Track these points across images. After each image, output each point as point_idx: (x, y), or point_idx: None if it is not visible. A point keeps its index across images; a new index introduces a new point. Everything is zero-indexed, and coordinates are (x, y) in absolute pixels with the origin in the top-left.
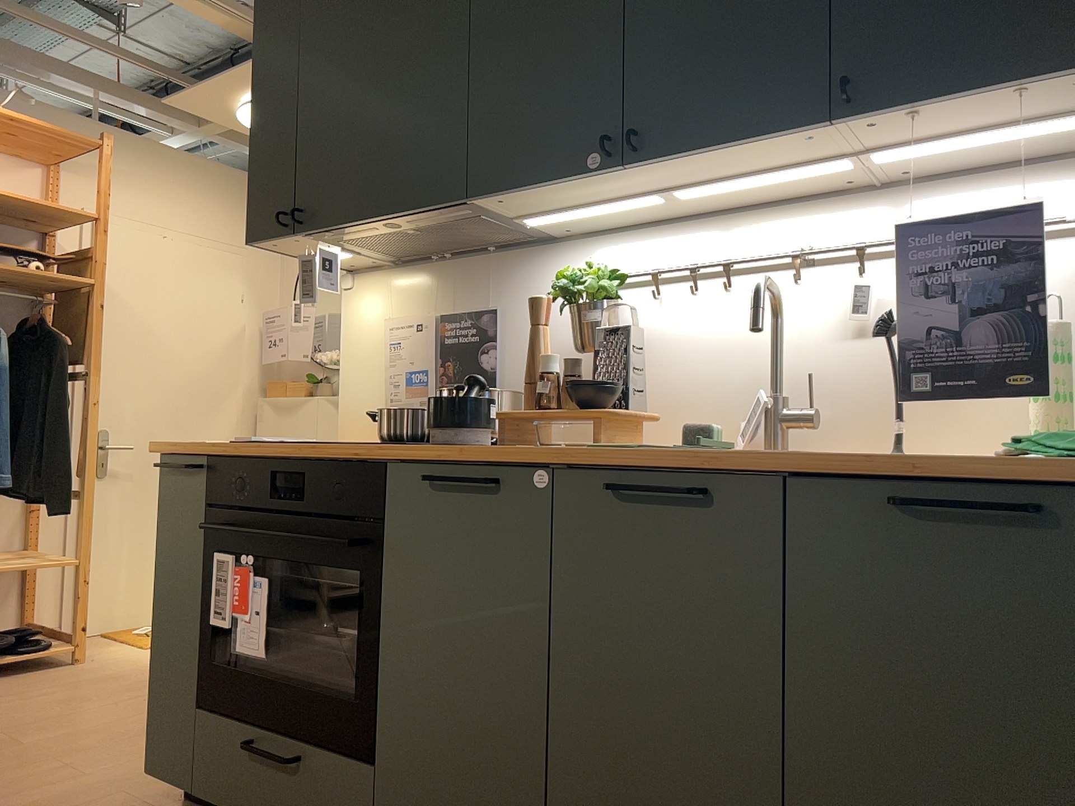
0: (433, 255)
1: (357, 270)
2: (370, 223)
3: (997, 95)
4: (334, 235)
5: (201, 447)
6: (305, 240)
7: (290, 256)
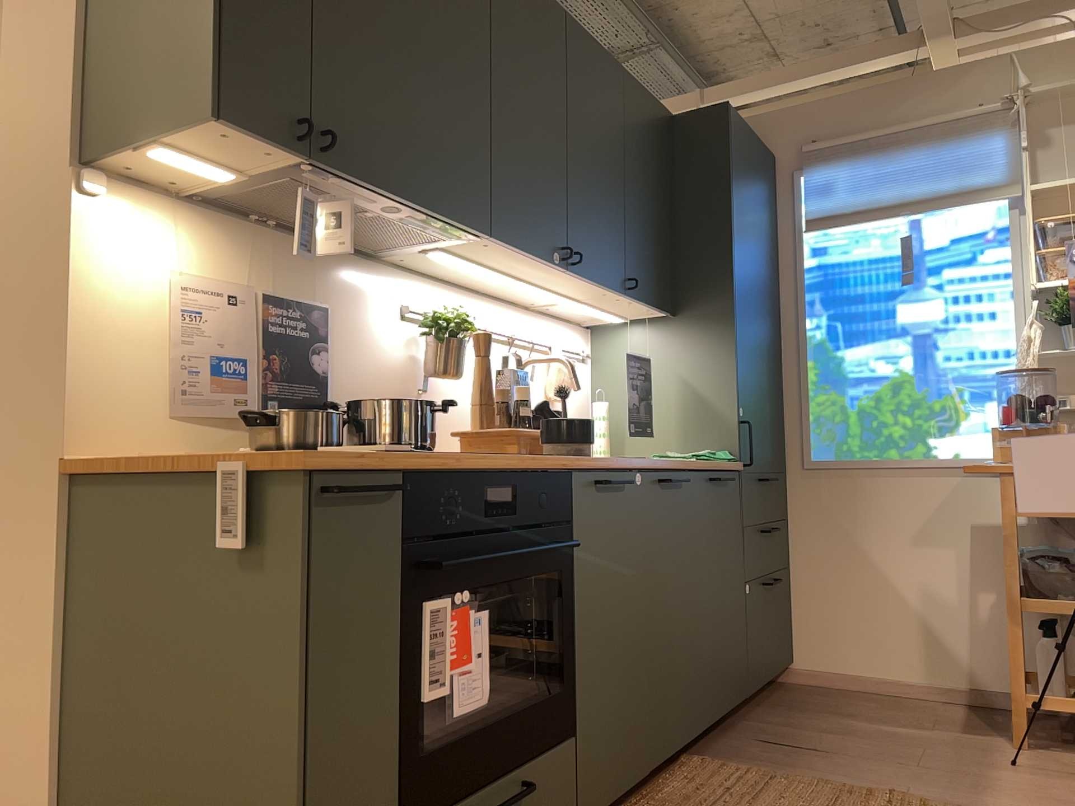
0: (258, 215)
1: (104, 171)
2: (394, 199)
3: (648, 307)
4: (326, 180)
5: (405, 460)
6: (272, 157)
7: (163, 138)
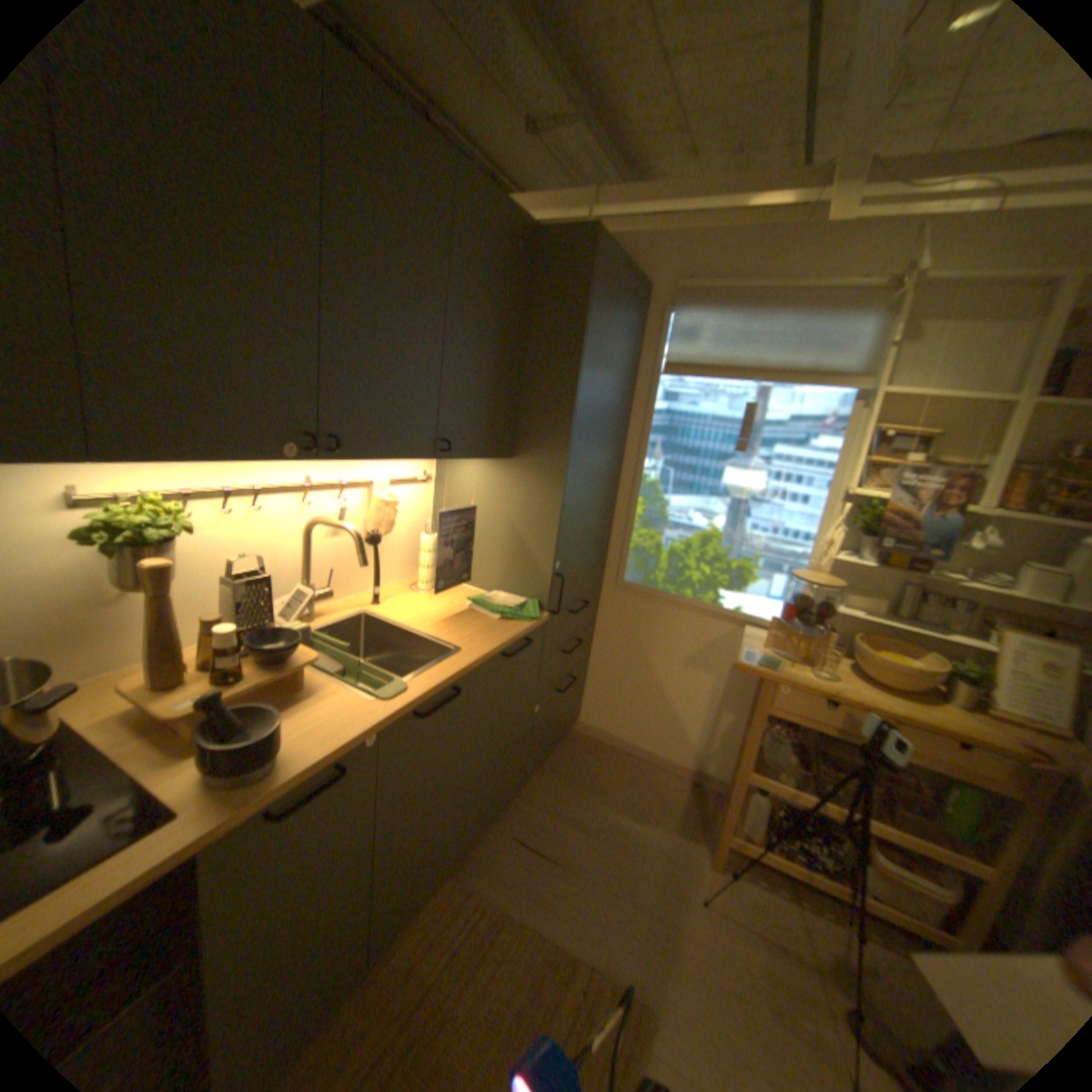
0: None
1: None
2: None
3: (475, 458)
4: None
5: None
6: None
7: None
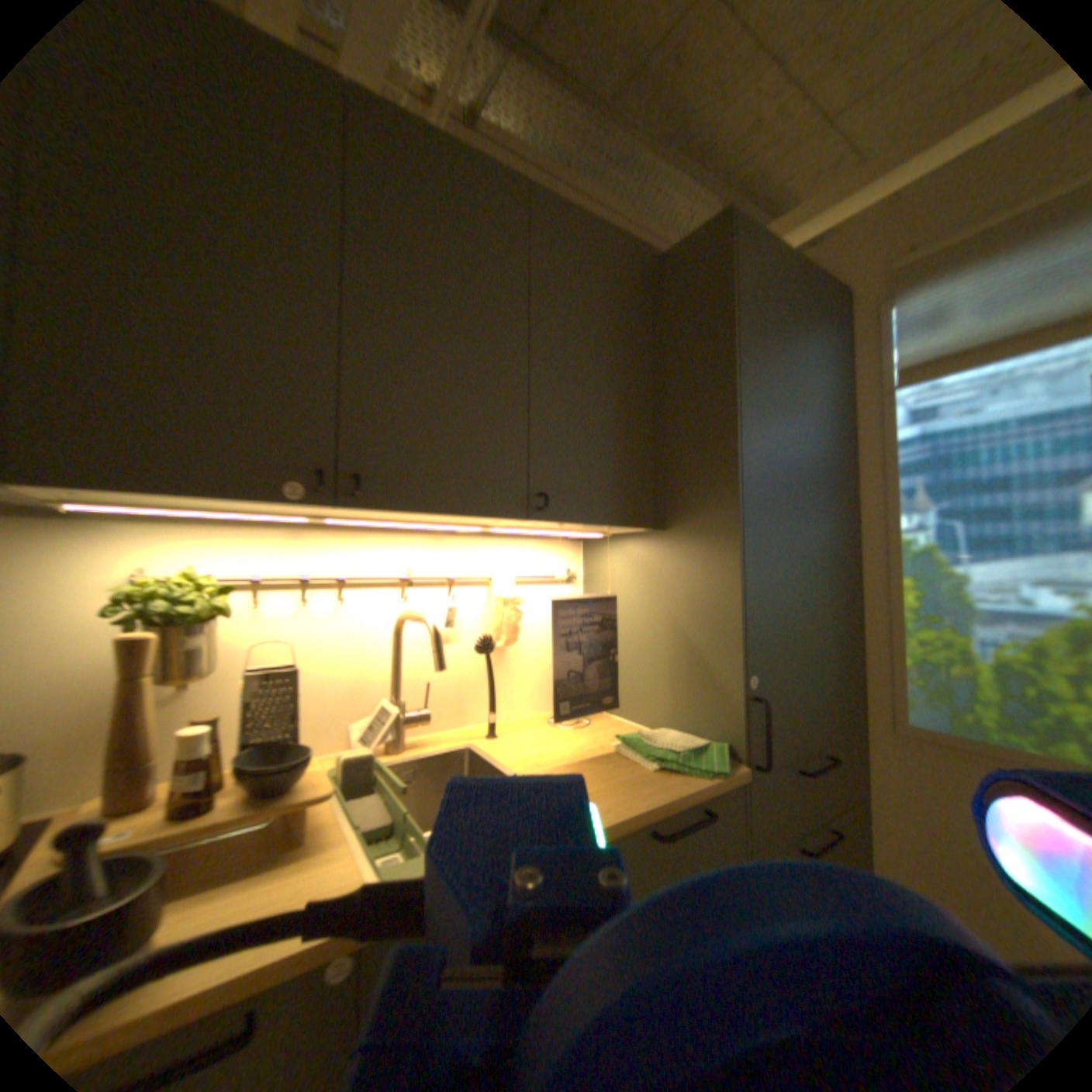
0: None
1: None
2: None
3: (599, 526)
4: None
5: None
6: None
7: None
